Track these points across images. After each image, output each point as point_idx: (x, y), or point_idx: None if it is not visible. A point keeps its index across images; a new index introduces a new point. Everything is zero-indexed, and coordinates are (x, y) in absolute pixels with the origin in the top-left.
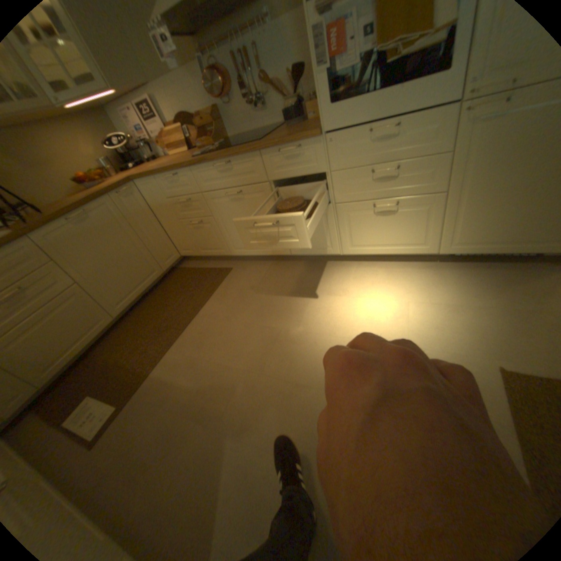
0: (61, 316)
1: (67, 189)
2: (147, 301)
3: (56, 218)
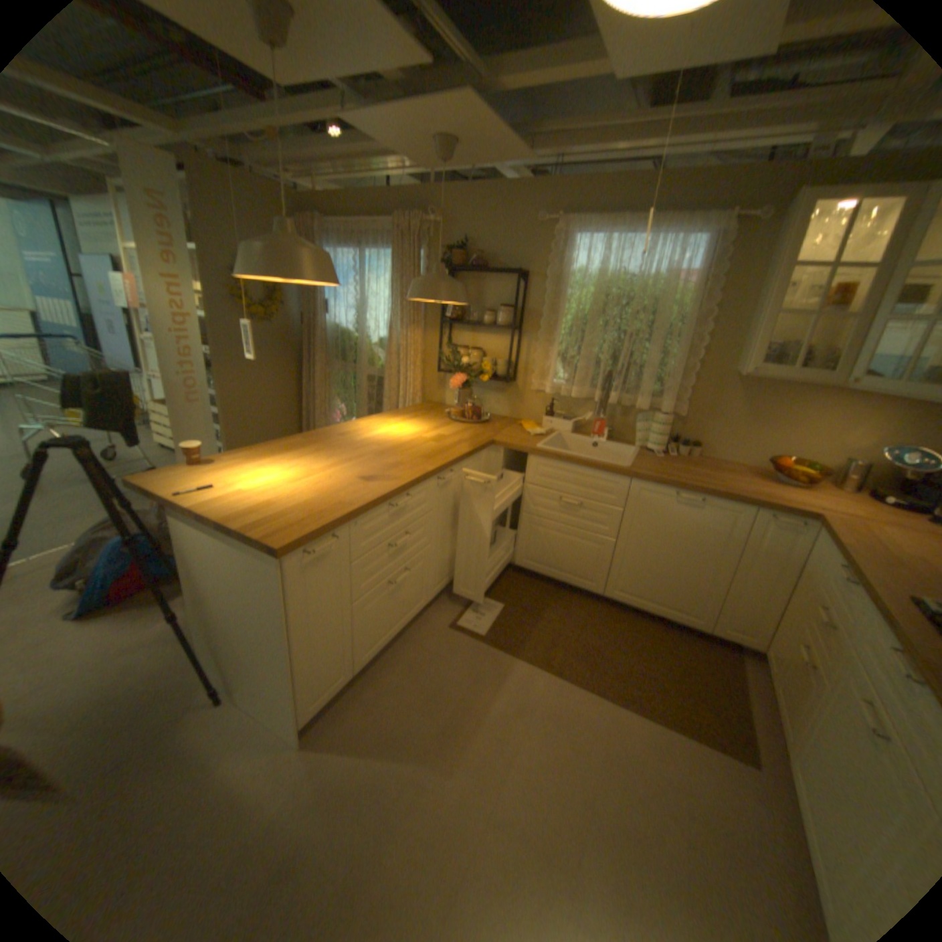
0: (577, 547)
1: (764, 462)
2: (649, 627)
3: (669, 486)
